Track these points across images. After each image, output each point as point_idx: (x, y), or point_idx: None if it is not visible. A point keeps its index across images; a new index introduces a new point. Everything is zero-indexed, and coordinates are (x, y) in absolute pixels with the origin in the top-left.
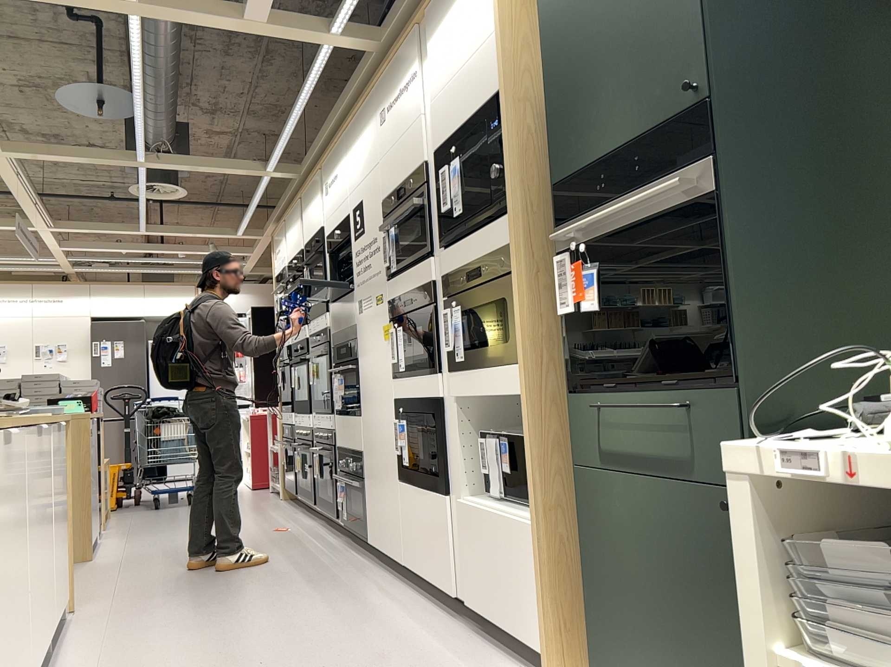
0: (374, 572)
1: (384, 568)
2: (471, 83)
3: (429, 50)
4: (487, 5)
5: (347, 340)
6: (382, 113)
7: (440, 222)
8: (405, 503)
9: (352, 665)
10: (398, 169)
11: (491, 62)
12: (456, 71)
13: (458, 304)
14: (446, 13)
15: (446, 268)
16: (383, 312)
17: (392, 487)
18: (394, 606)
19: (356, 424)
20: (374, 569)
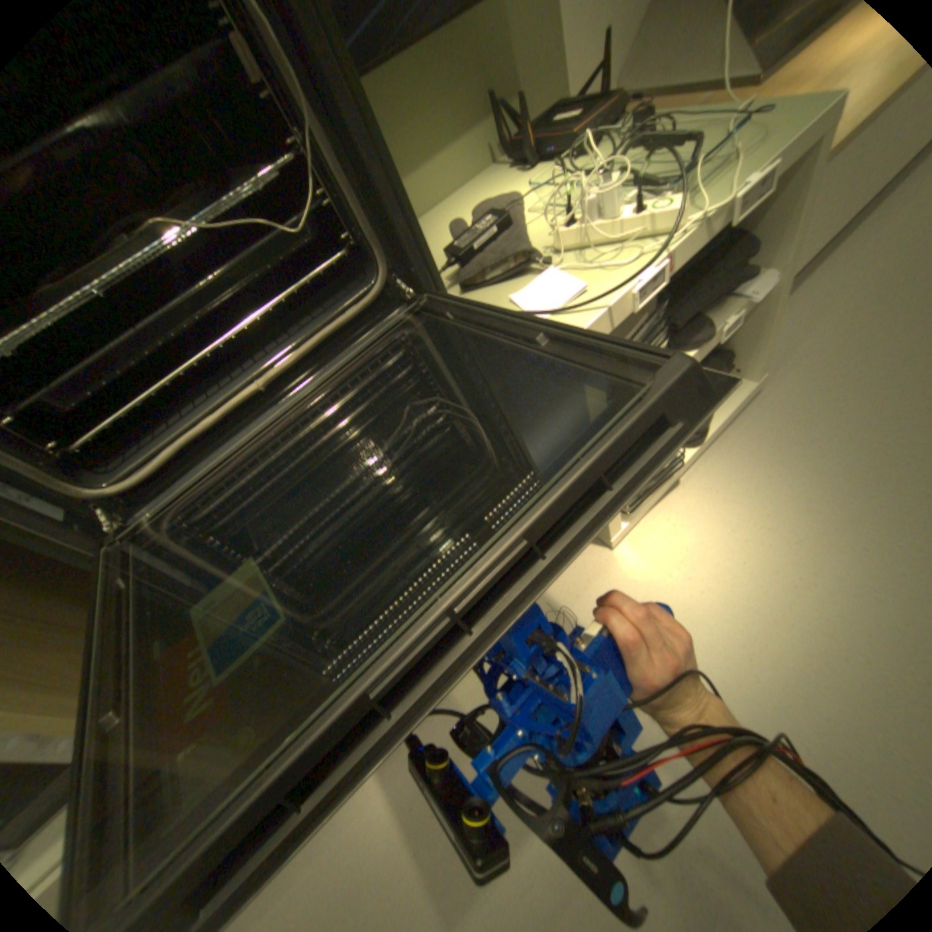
0: None
1: None
2: None
3: None
4: None
5: None
6: None
7: None
8: None
9: None
10: None
11: None
12: None
13: None
14: None
15: None
16: None
17: None
18: None
19: None
20: None
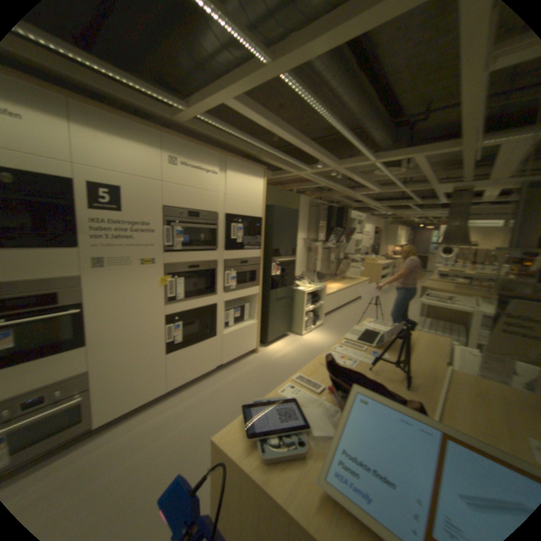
0: (127, 426)
1: (120, 424)
2: (250, 206)
3: (229, 174)
4: (260, 191)
5: (46, 290)
6: (173, 157)
7: (222, 239)
8: (174, 360)
9: (253, 387)
10: (191, 202)
11: (259, 208)
12: (244, 196)
13: (234, 270)
14: (241, 173)
15: (225, 257)
16: (156, 269)
17: (155, 363)
18: (195, 396)
19: (68, 357)
20: (120, 428)
